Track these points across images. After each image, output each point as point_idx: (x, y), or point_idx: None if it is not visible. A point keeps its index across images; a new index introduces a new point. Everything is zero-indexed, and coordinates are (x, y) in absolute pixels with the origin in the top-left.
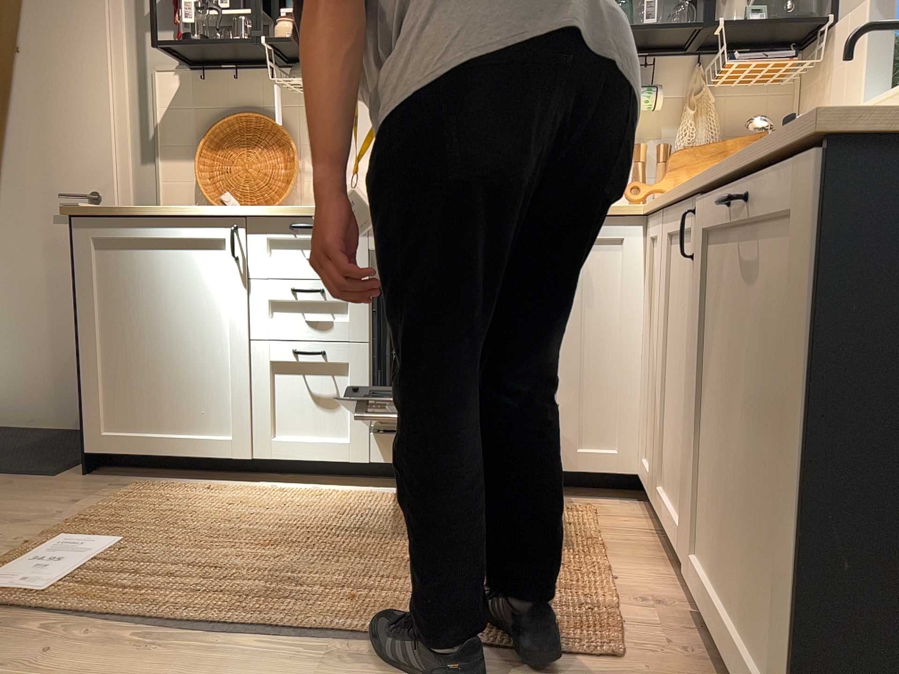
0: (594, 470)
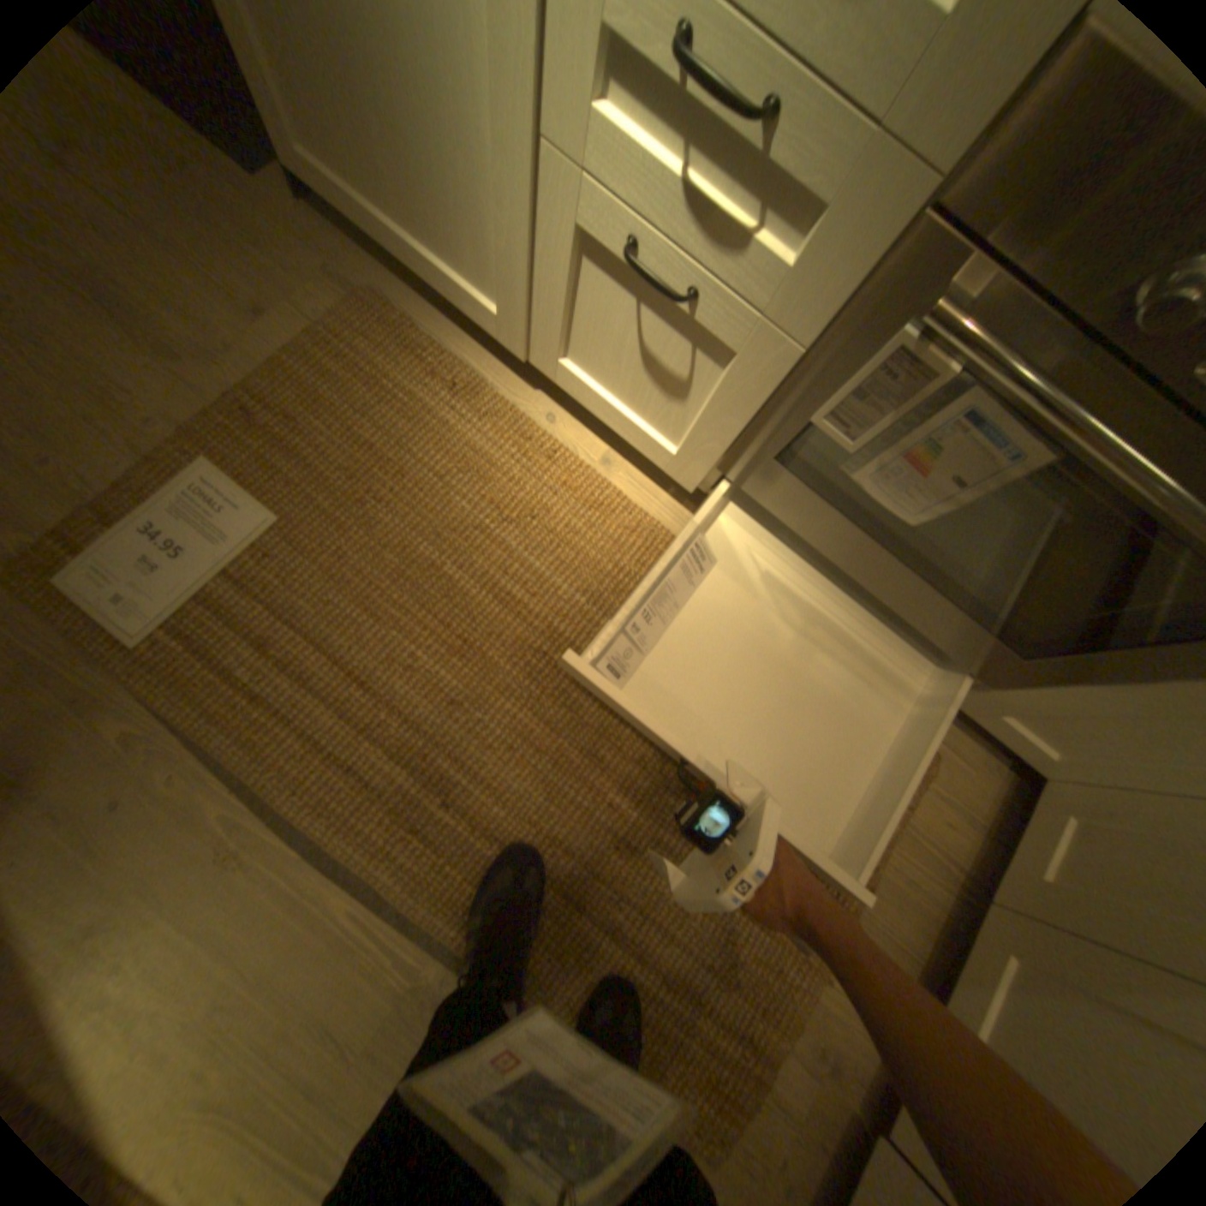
0: (998, 734)
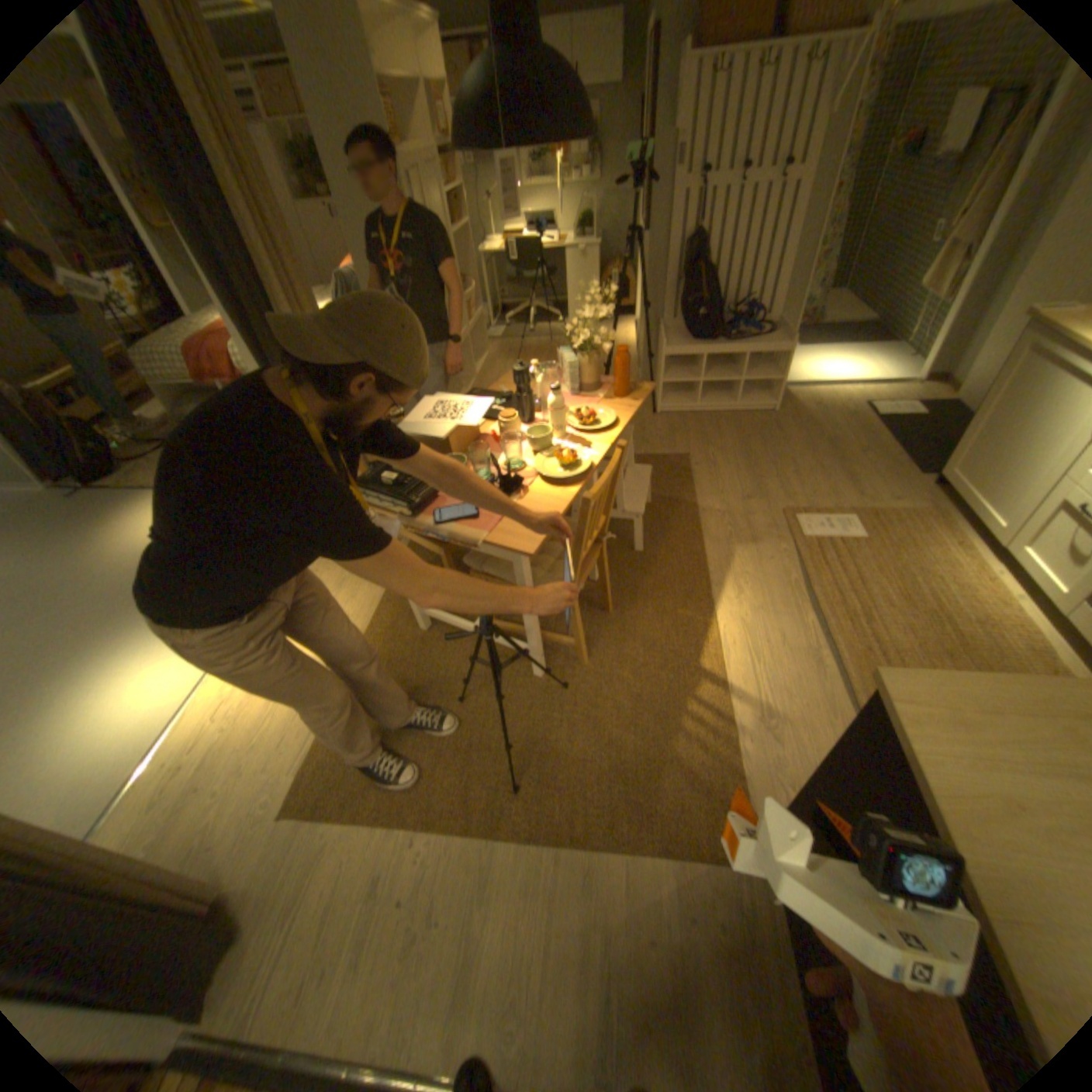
0: None
